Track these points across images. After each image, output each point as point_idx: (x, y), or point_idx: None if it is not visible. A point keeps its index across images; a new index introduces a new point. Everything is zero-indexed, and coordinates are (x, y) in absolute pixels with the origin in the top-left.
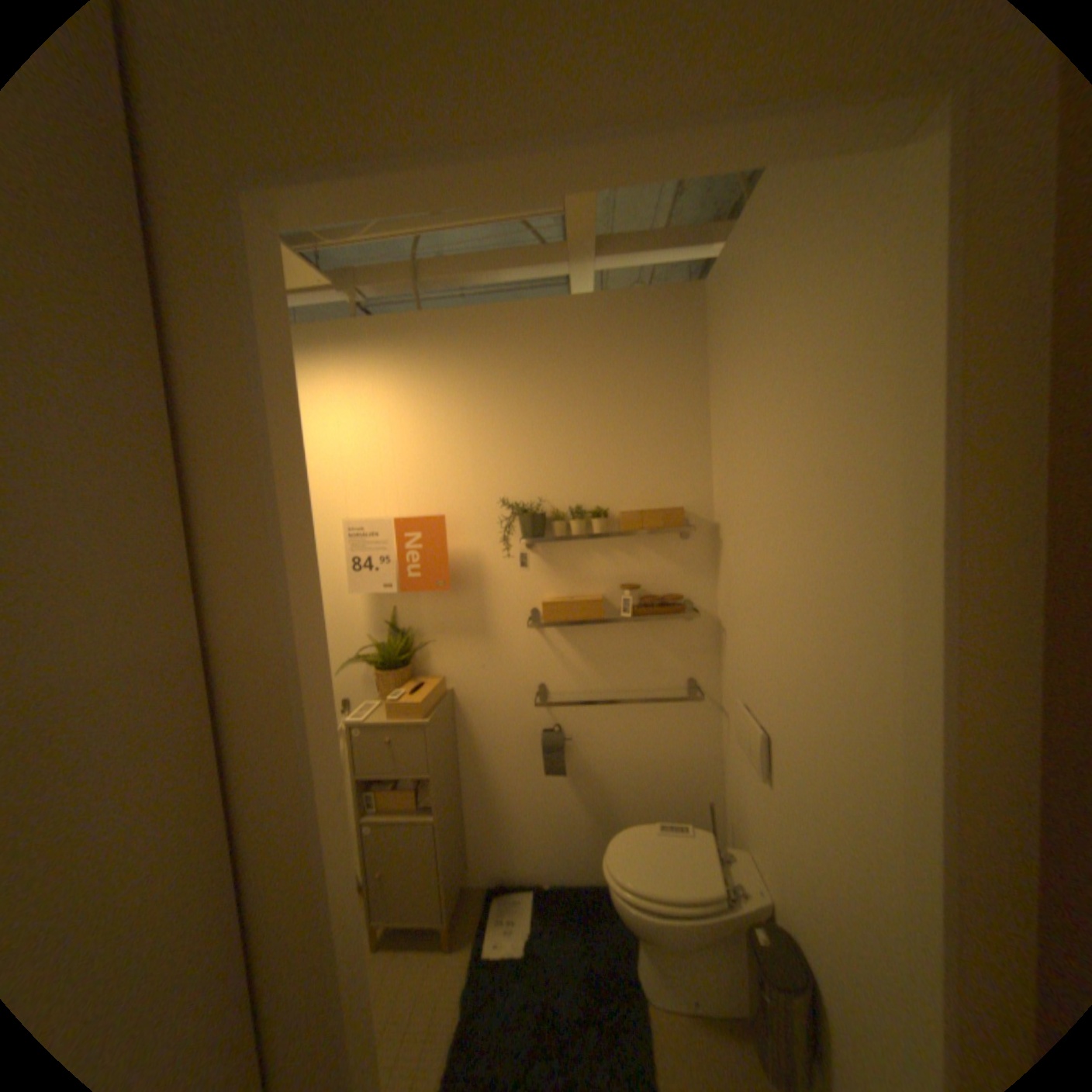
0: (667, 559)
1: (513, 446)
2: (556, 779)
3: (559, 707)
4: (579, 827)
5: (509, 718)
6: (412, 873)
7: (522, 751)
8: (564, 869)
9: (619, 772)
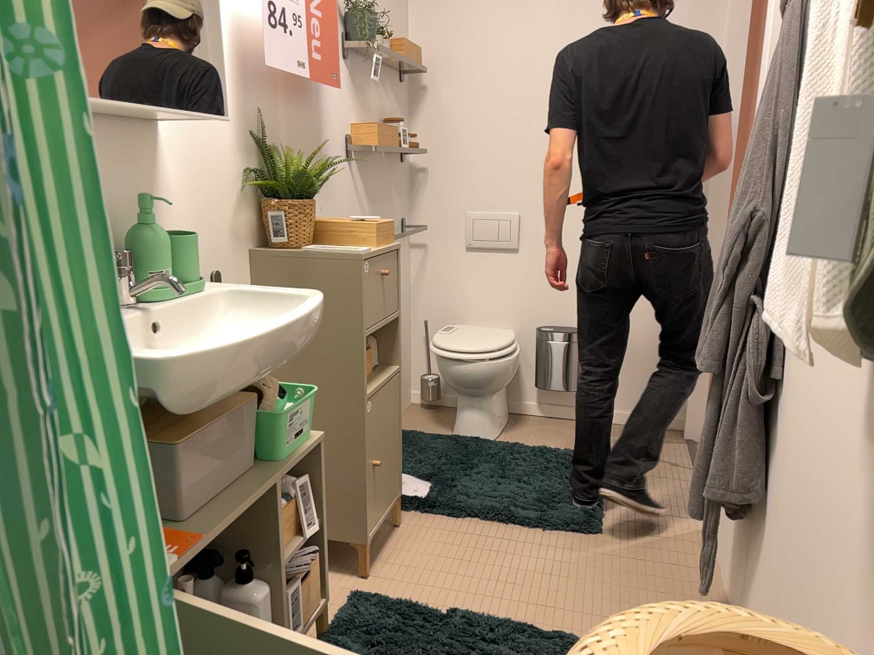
0: (397, 105)
1: None
2: None
3: None
4: None
5: None
6: (391, 439)
7: None
8: None
9: None
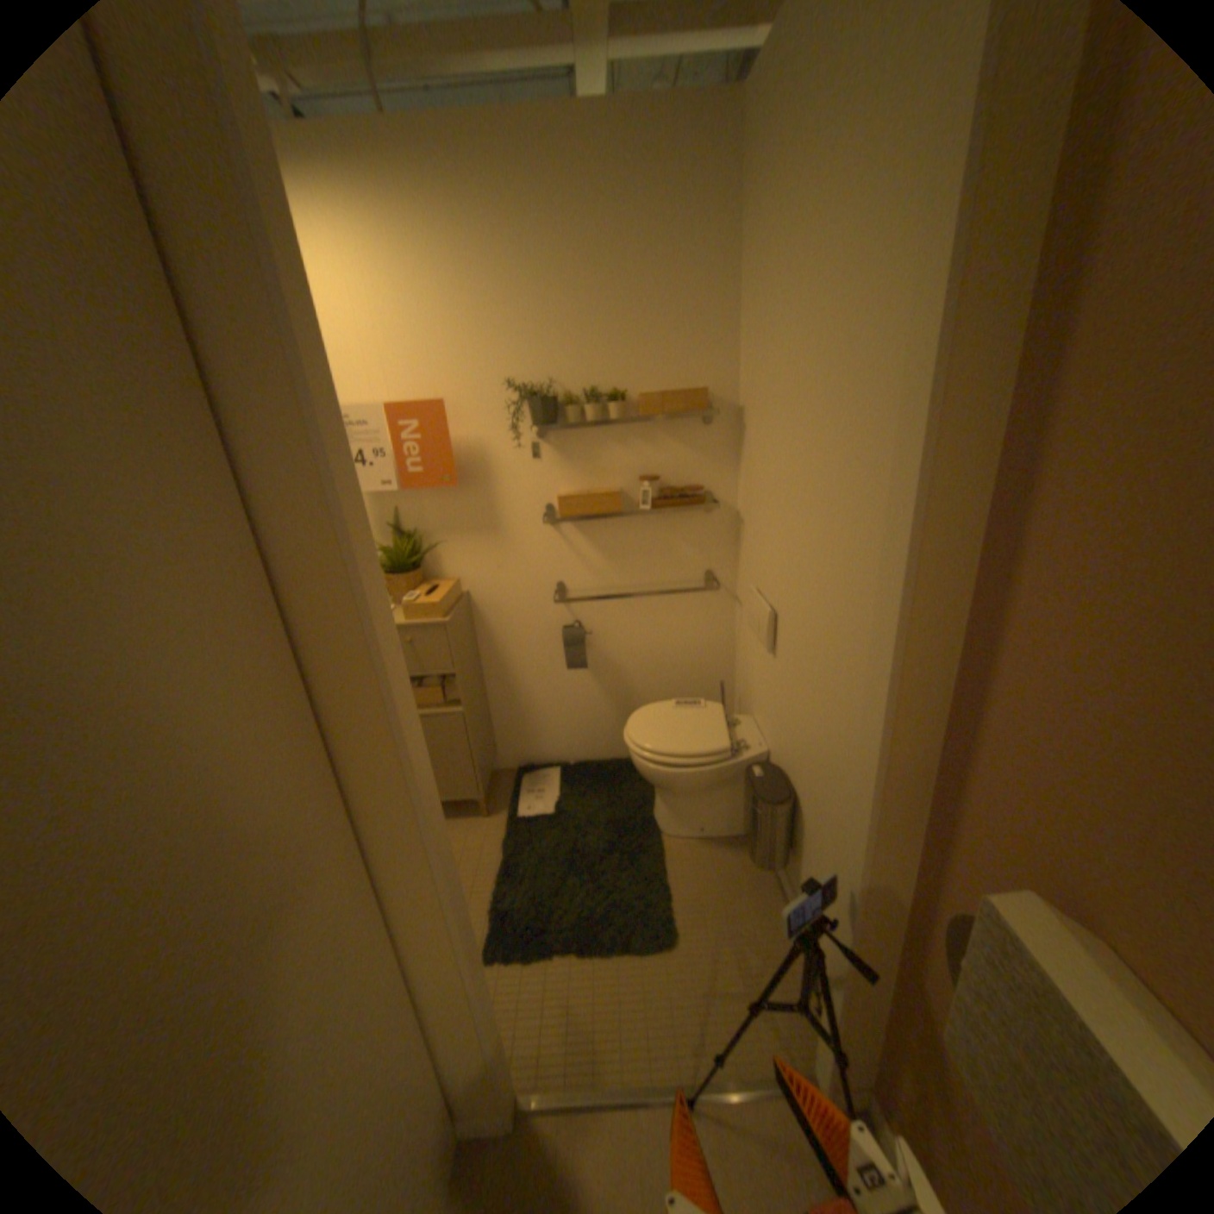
0: (688, 448)
1: (515, 313)
2: (578, 672)
3: (579, 605)
4: (601, 712)
5: (529, 618)
6: (447, 757)
7: (543, 648)
8: (588, 748)
9: (638, 662)
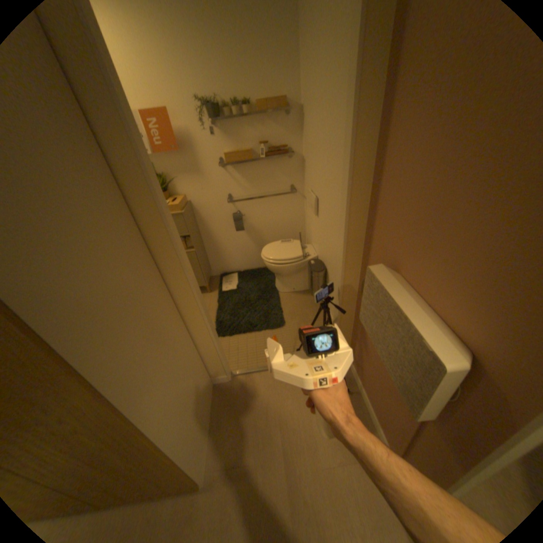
0: (279, 127)
1: (194, 59)
2: (241, 233)
3: (238, 204)
4: (252, 249)
5: (217, 211)
6: None
7: (225, 224)
8: (248, 264)
9: (265, 227)
